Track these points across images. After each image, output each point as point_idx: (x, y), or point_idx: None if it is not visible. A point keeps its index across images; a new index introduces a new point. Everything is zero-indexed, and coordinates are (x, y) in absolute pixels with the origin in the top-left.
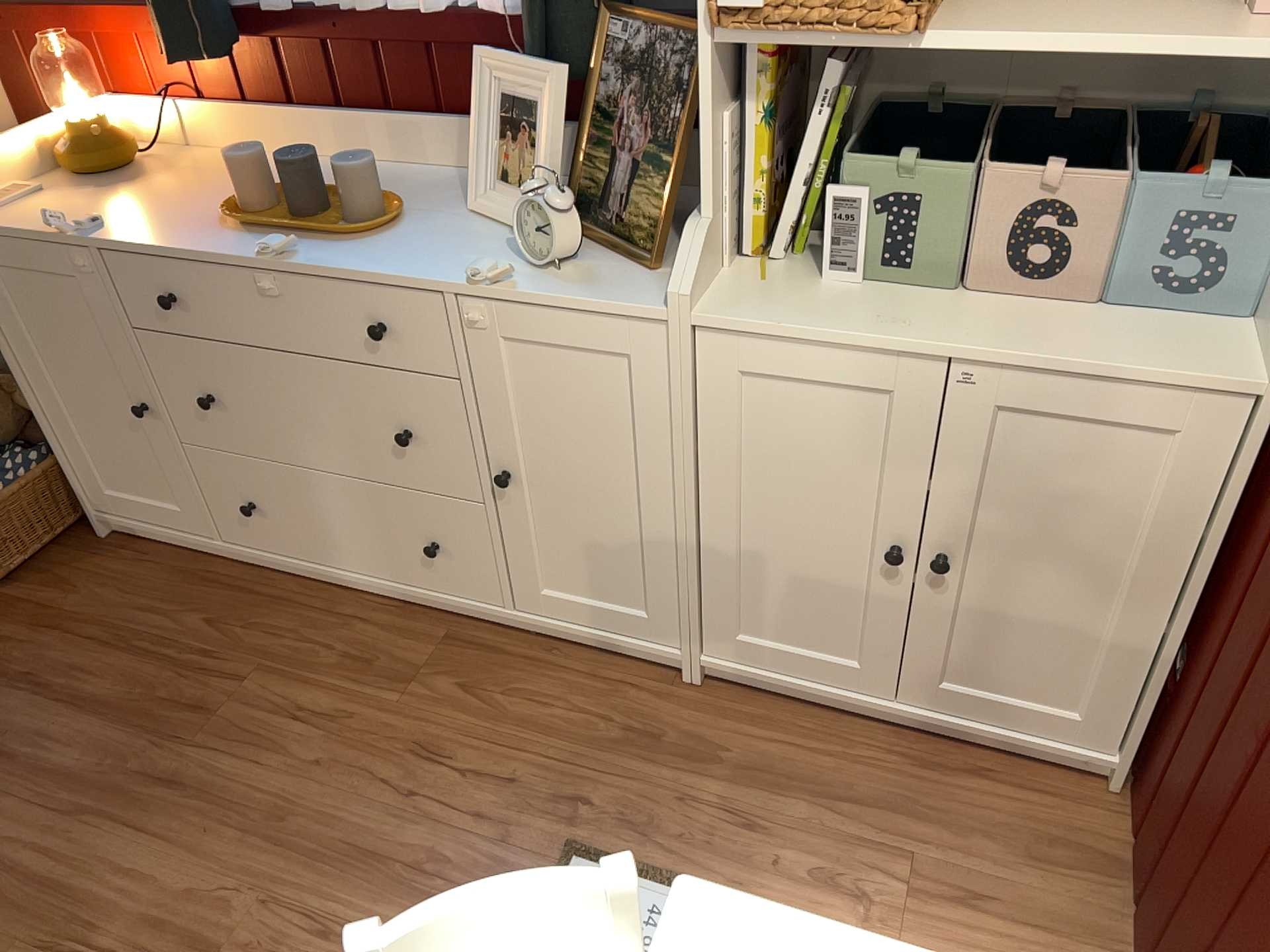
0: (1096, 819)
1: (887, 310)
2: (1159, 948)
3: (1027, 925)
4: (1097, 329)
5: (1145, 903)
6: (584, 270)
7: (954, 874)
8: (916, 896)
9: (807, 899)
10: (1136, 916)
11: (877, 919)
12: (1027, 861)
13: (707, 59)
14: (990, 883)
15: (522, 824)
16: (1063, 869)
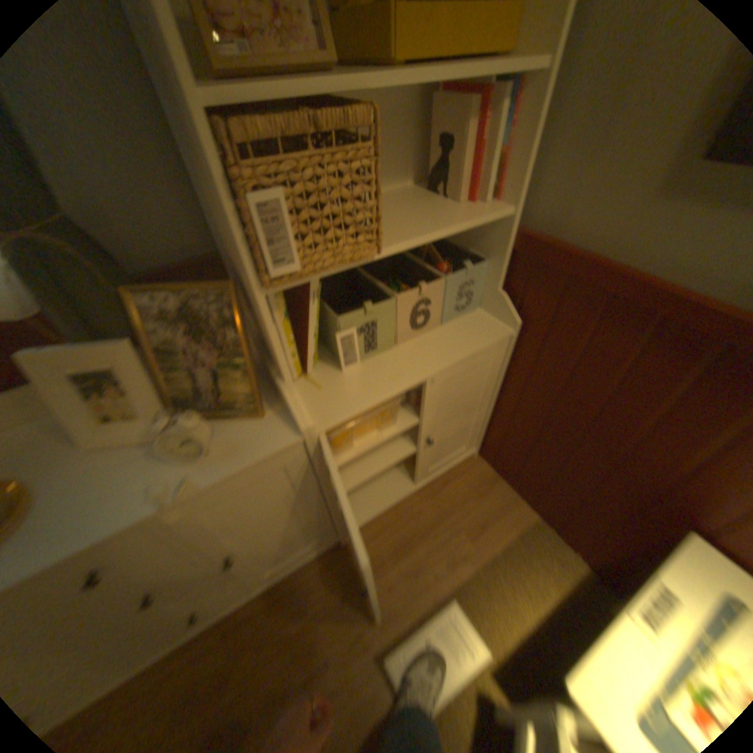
0: (479, 470)
1: (385, 373)
2: (537, 498)
3: (499, 519)
4: (452, 338)
5: (515, 485)
6: (226, 443)
7: (473, 524)
8: (473, 542)
9: (454, 579)
10: (512, 490)
11: (474, 562)
12: (481, 500)
13: (262, 306)
14: (481, 516)
15: (349, 674)
16: (489, 493)
